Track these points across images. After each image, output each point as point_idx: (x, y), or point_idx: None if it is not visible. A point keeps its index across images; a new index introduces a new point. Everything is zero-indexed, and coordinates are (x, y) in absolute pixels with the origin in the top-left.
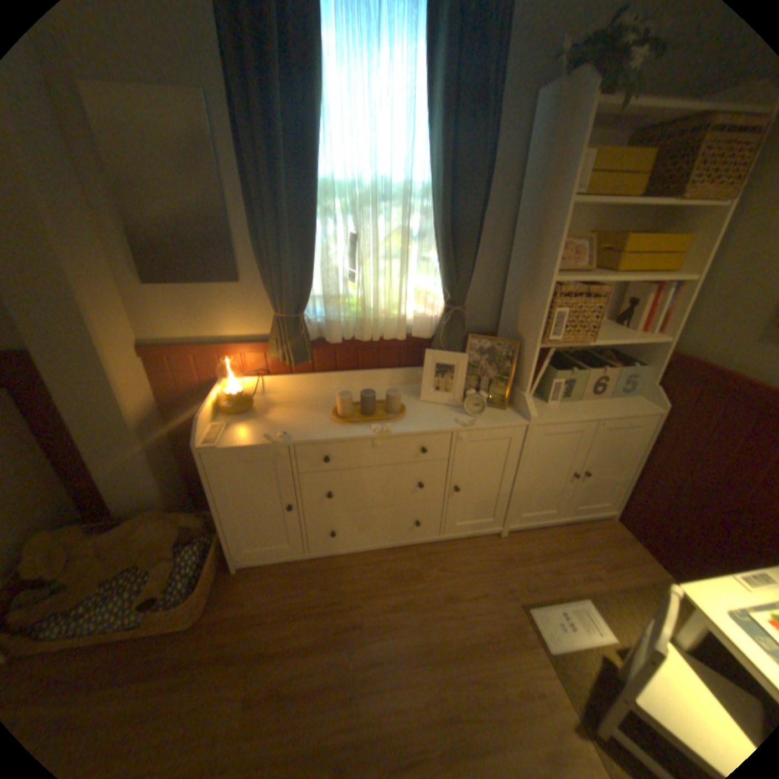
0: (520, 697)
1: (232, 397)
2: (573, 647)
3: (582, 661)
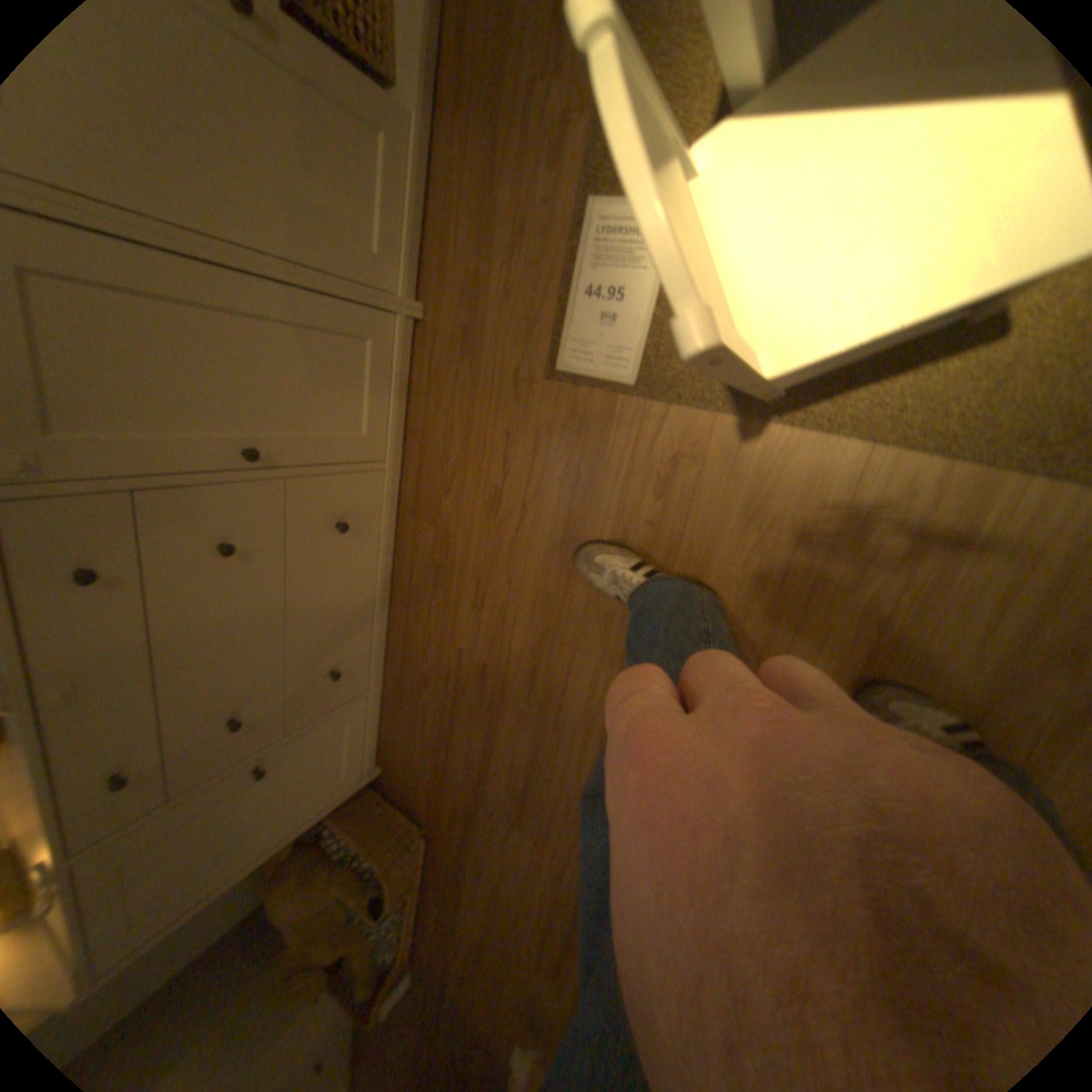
0: (653, 494)
1: None
2: (637, 320)
3: (663, 322)
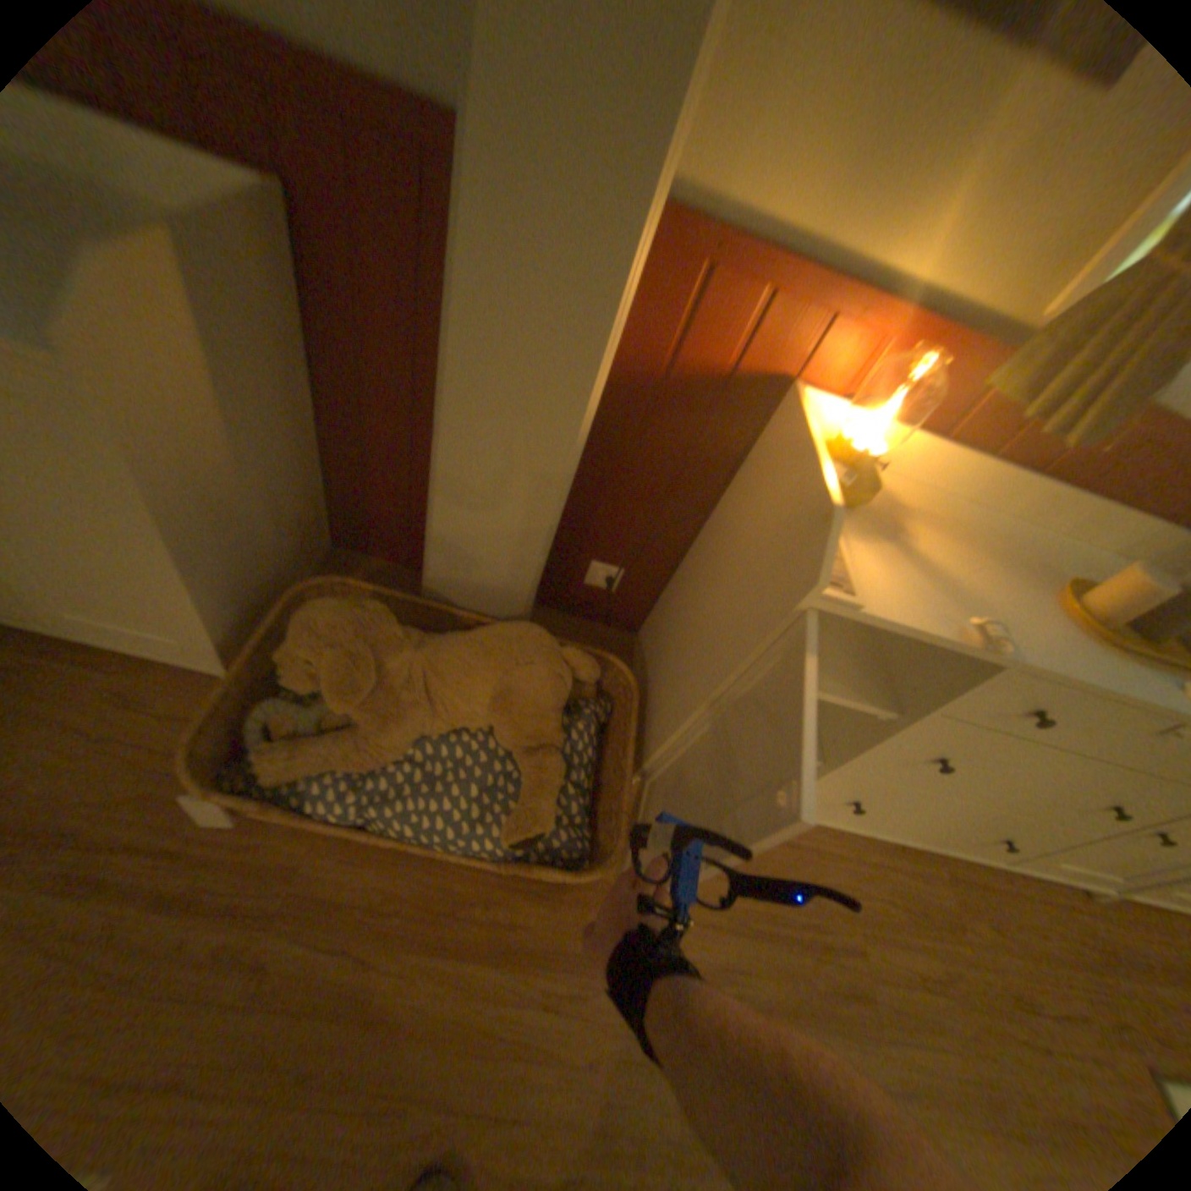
0: None
1: (864, 464)
2: None
3: None
